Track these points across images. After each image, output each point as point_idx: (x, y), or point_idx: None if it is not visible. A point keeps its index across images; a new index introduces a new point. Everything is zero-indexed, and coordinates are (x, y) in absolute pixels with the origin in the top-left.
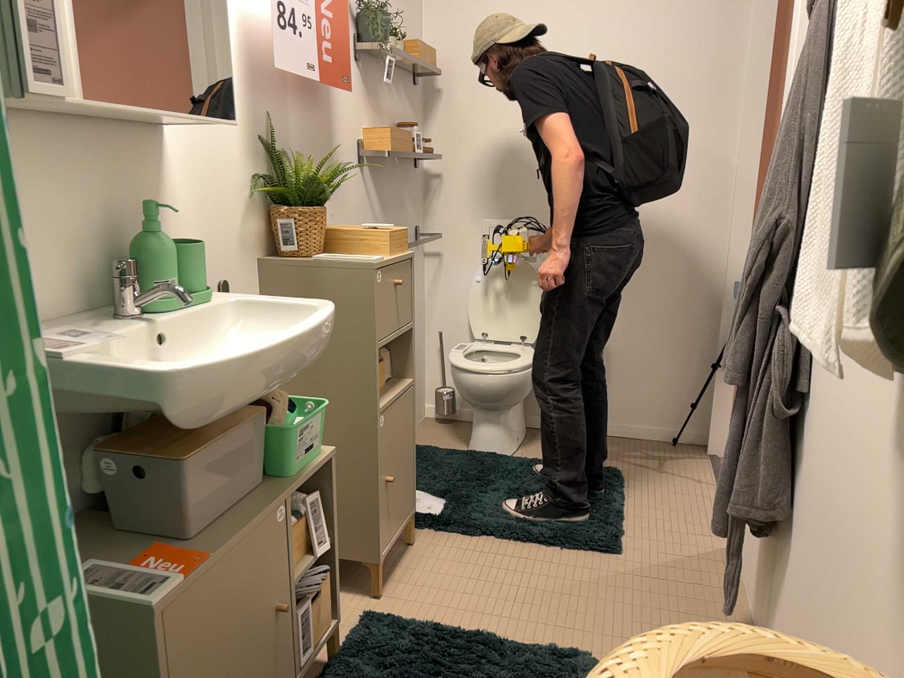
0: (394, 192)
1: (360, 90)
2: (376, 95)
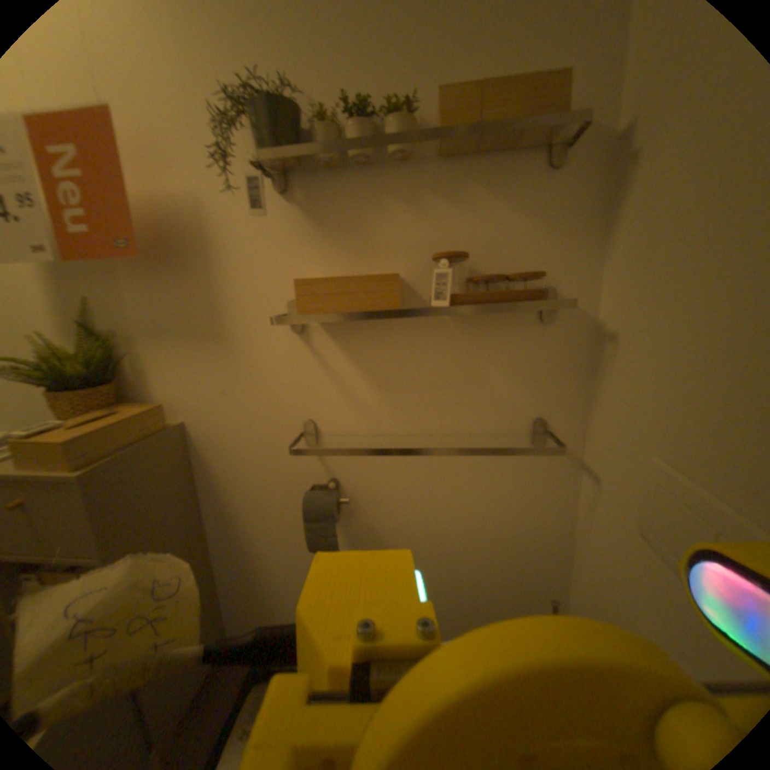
0: (429, 362)
1: (292, 225)
2: (354, 220)
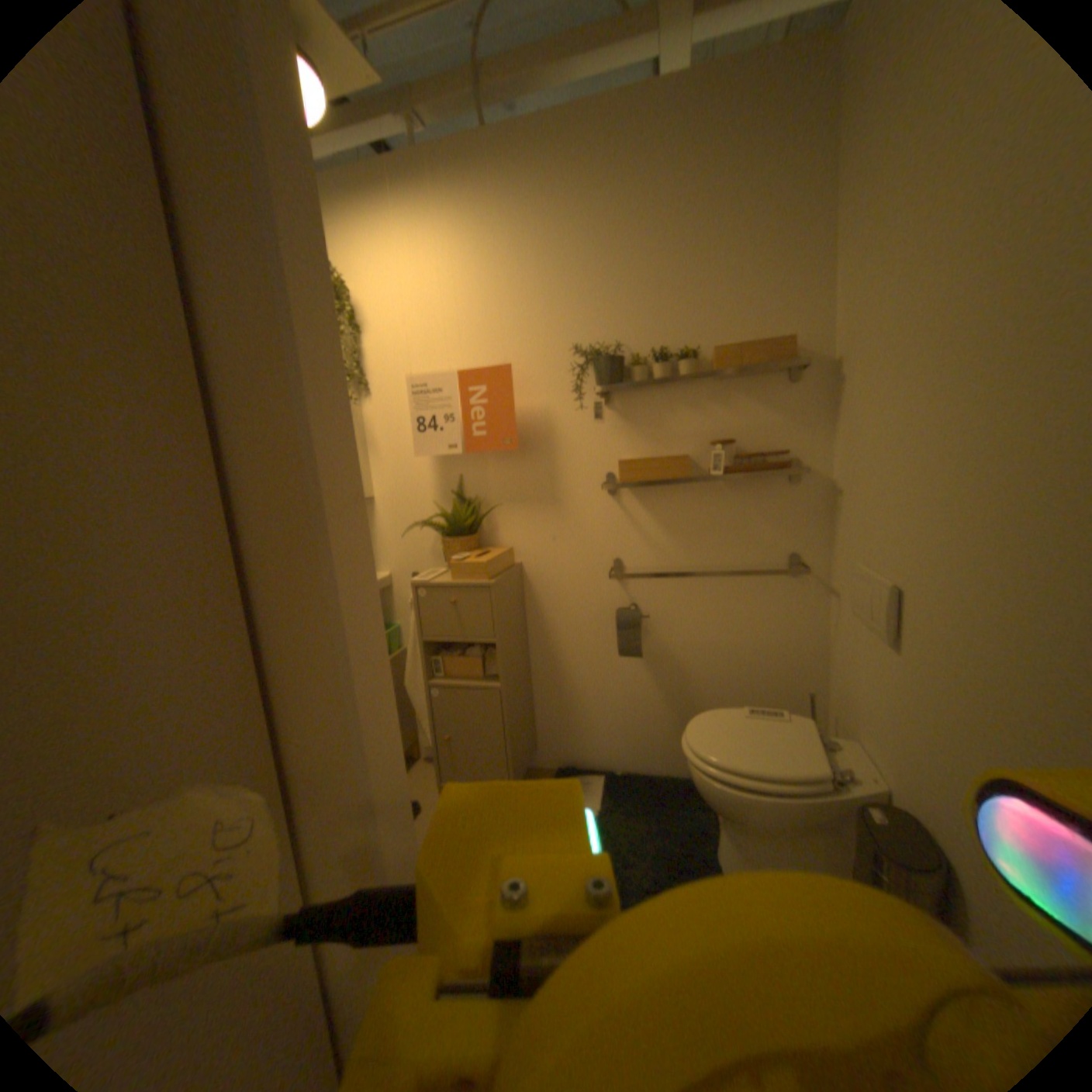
0: (709, 512)
1: (613, 423)
2: (656, 418)
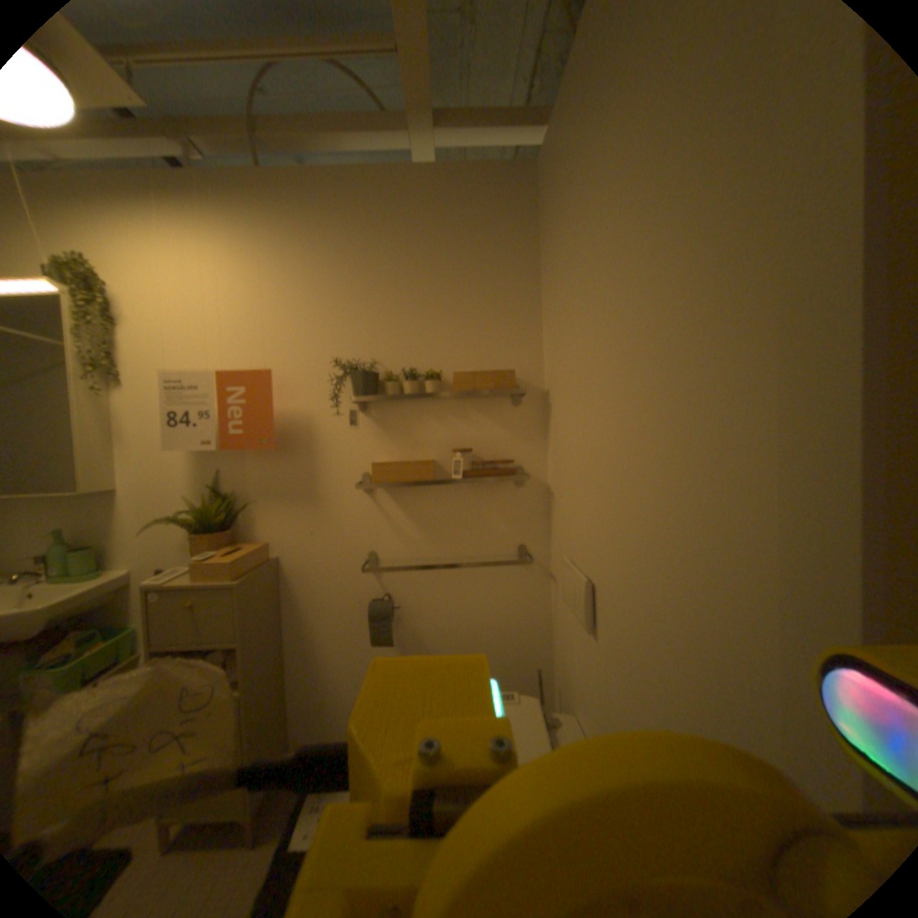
0: (453, 510)
1: (369, 429)
2: (407, 427)
